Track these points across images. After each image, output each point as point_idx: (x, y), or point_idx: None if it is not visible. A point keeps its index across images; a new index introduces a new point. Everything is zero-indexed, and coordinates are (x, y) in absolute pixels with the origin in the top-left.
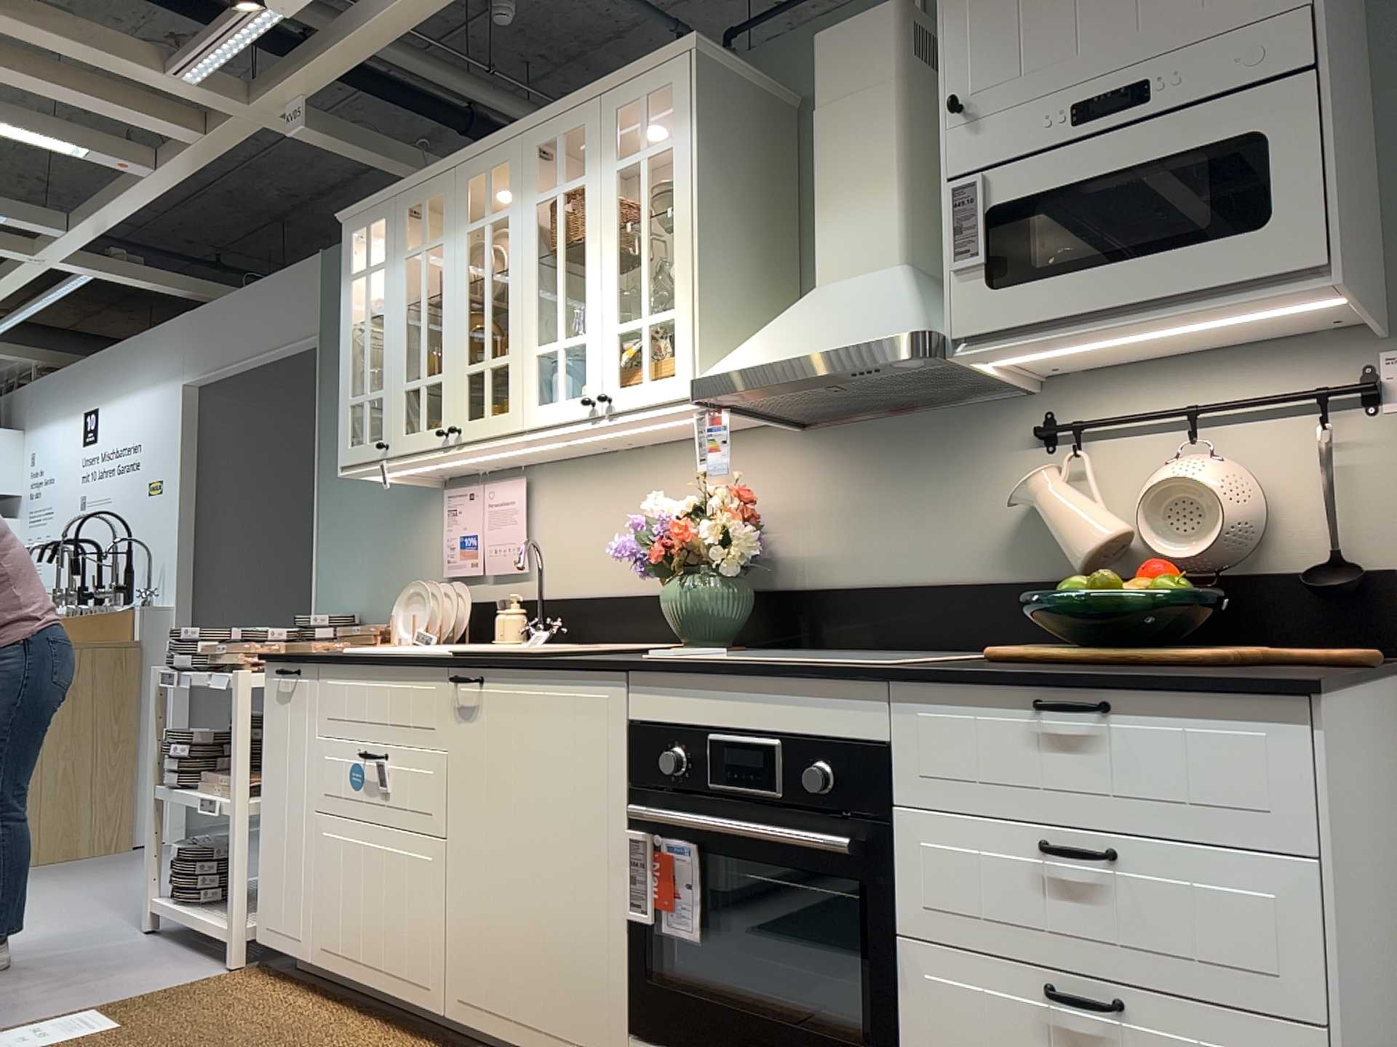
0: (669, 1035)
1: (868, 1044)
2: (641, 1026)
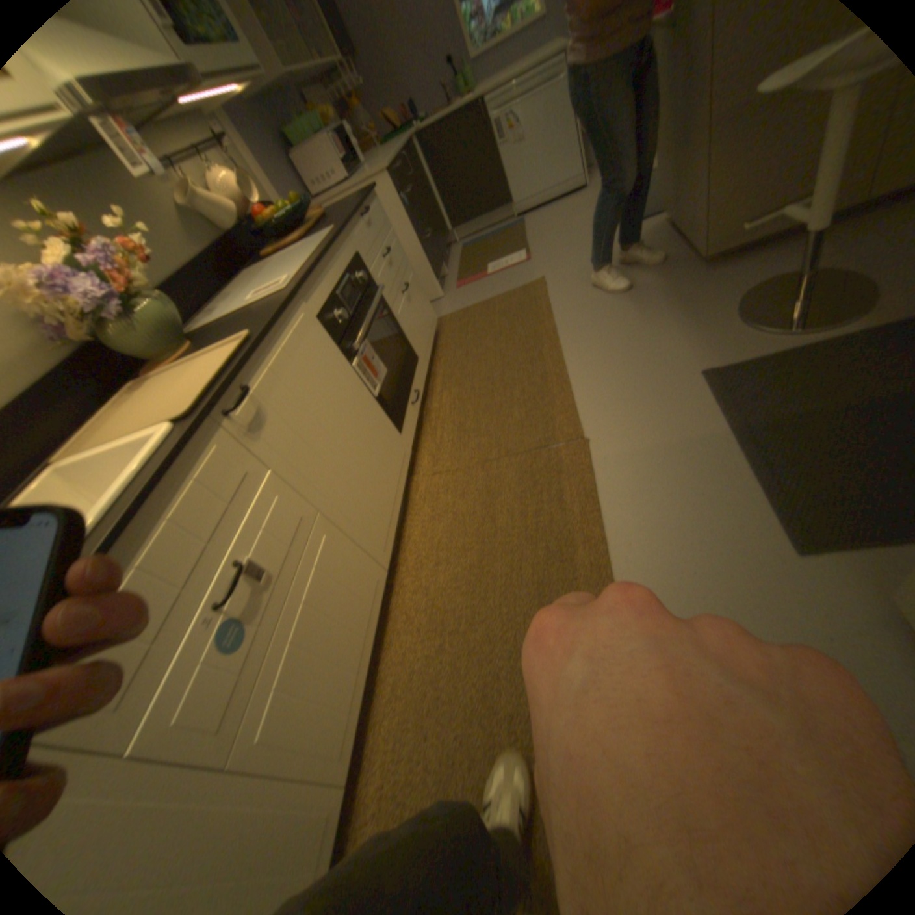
0: (403, 413)
1: (407, 345)
2: (400, 424)
